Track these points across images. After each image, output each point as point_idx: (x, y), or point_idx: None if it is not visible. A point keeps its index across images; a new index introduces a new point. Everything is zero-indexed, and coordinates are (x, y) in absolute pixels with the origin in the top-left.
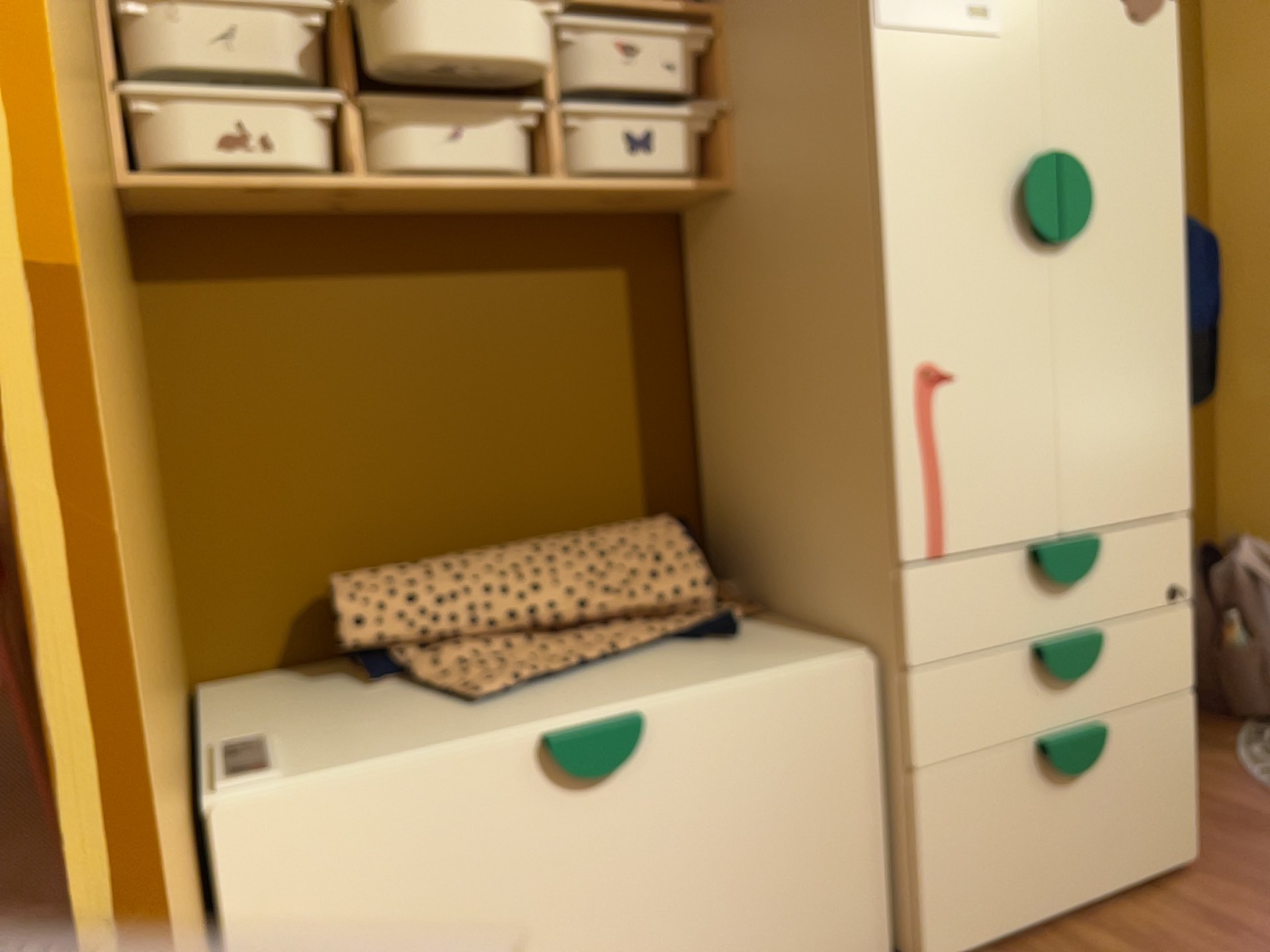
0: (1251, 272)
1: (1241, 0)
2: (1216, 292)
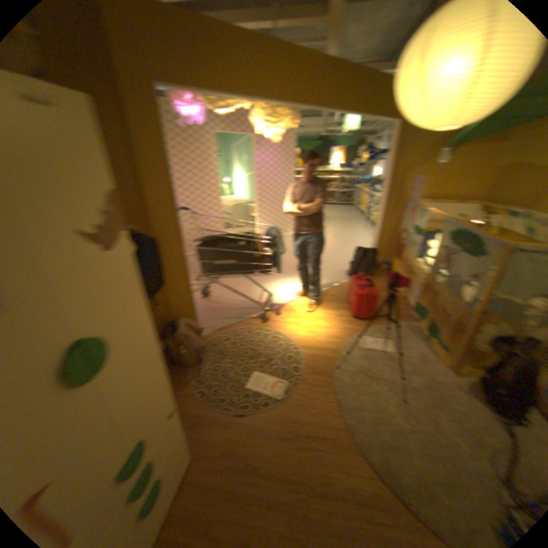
0: (169, 244)
1: (150, 155)
2: (161, 257)
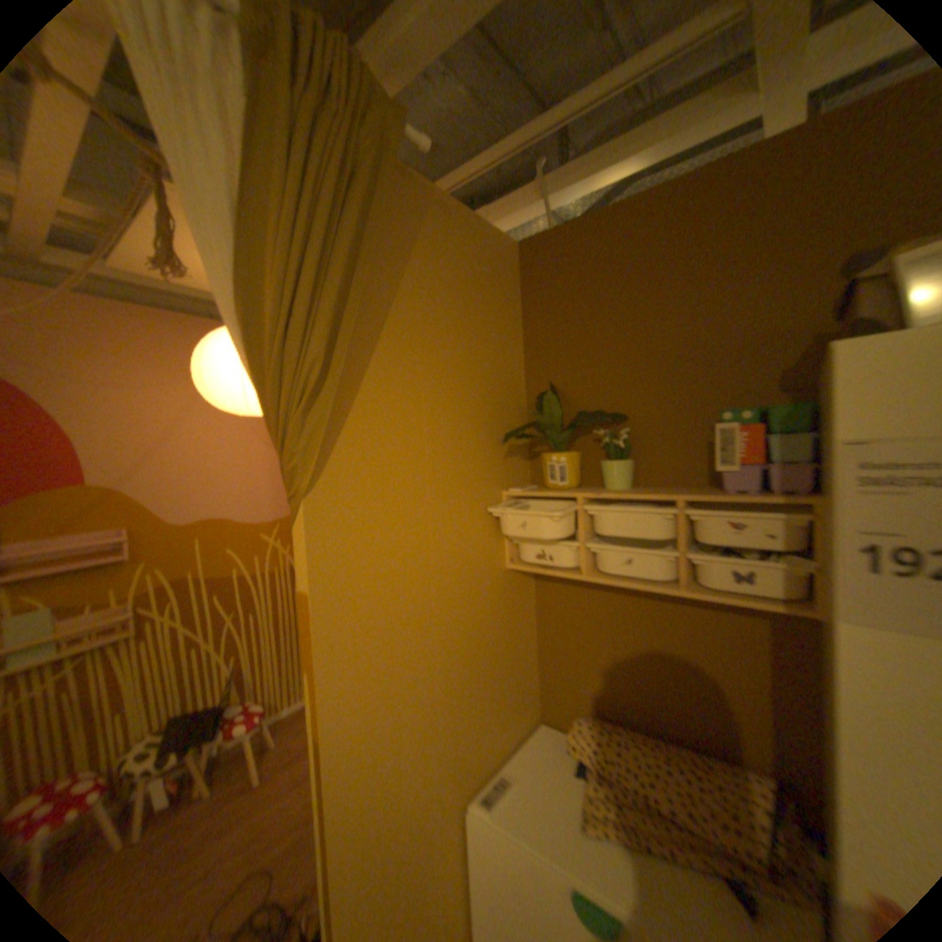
0: None
1: None
2: None
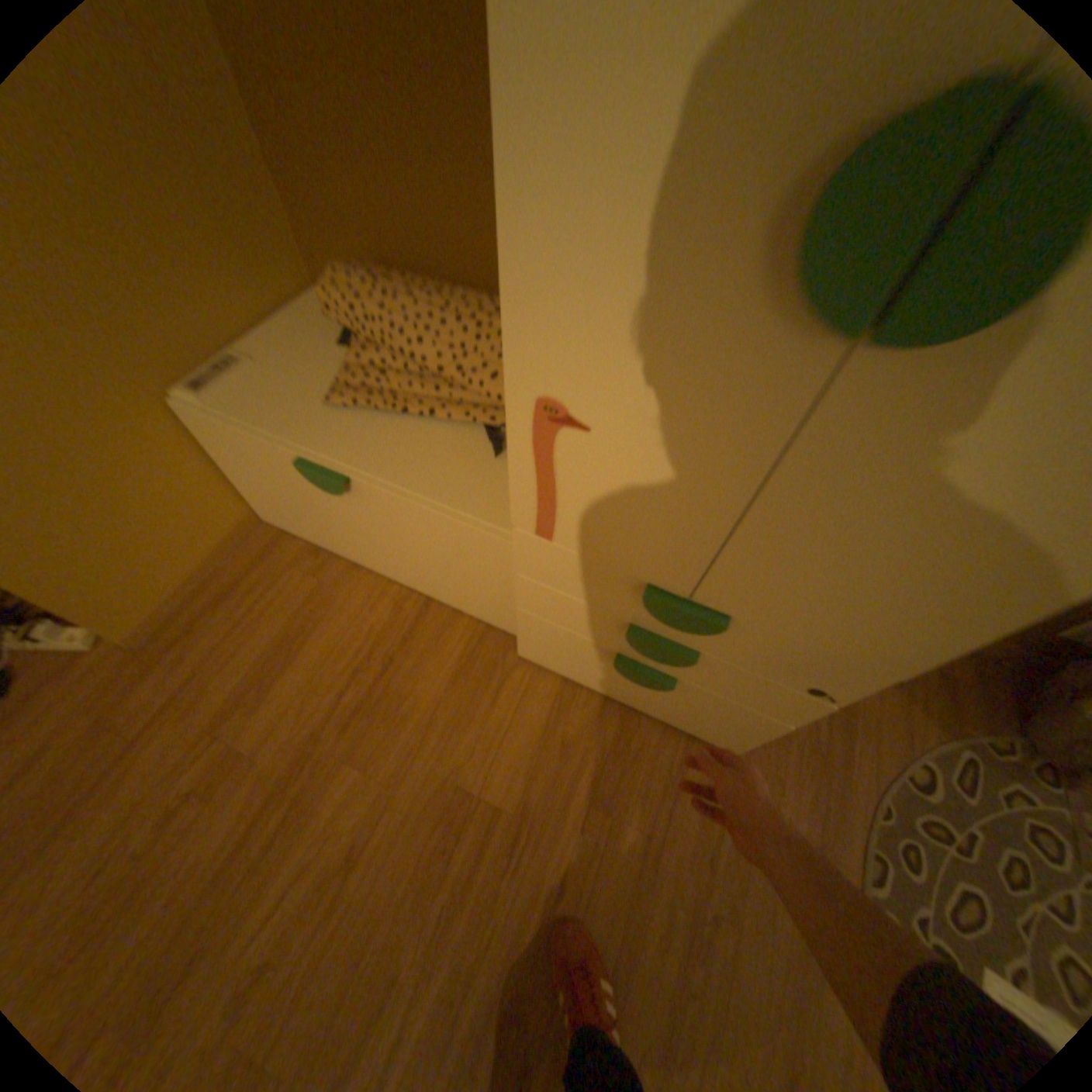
0: None
1: None
2: None
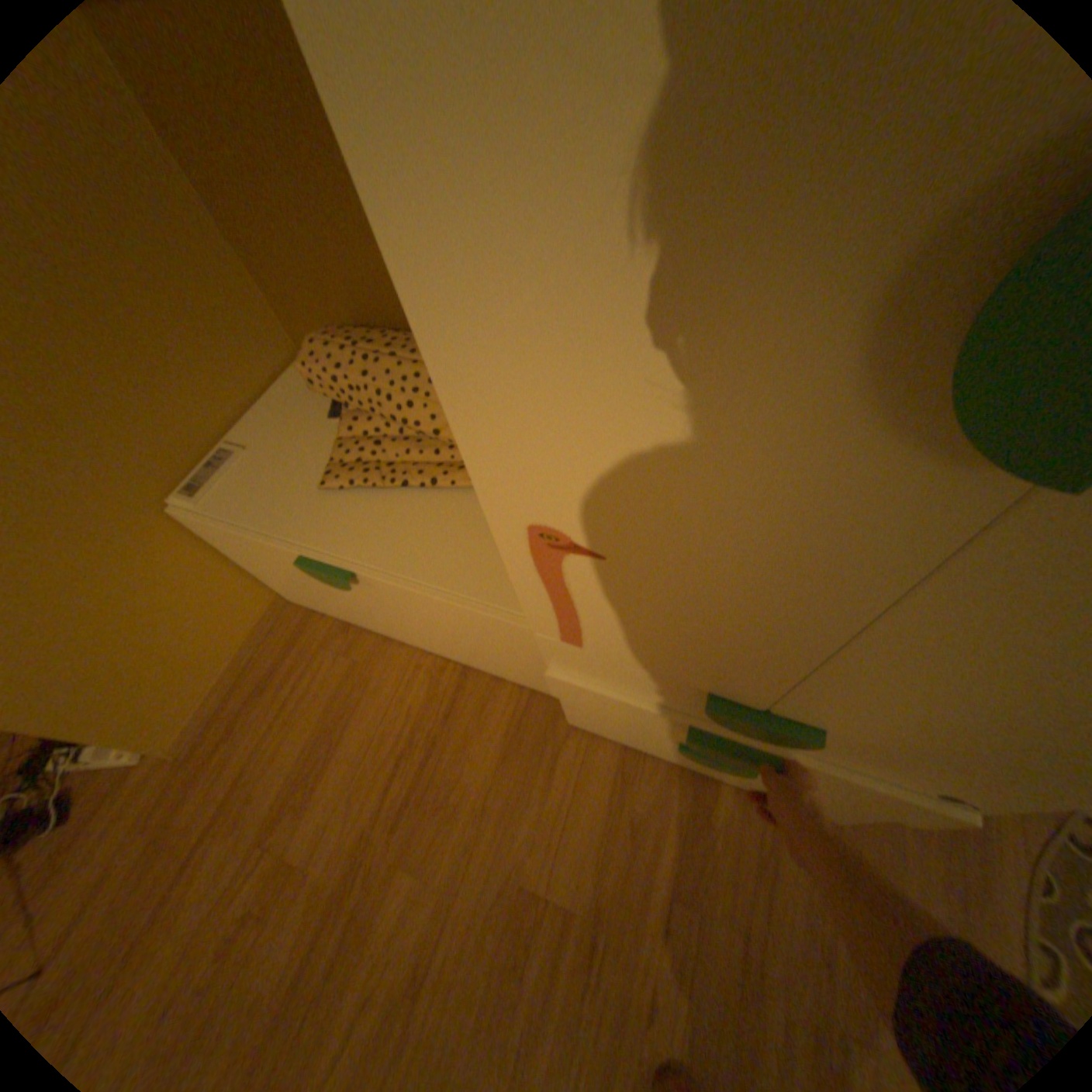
0: None
1: None
2: None
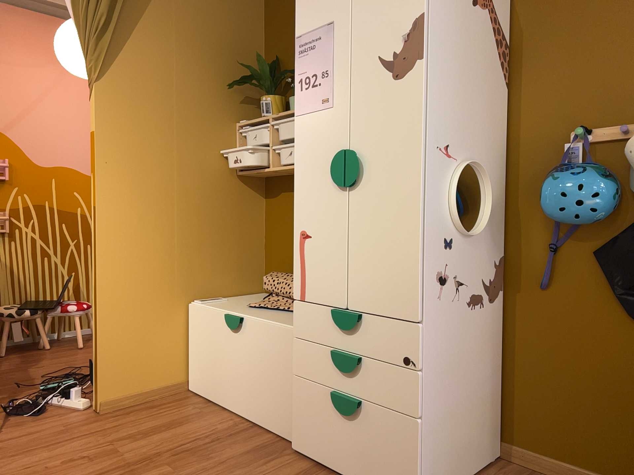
0: None
1: None
2: None
